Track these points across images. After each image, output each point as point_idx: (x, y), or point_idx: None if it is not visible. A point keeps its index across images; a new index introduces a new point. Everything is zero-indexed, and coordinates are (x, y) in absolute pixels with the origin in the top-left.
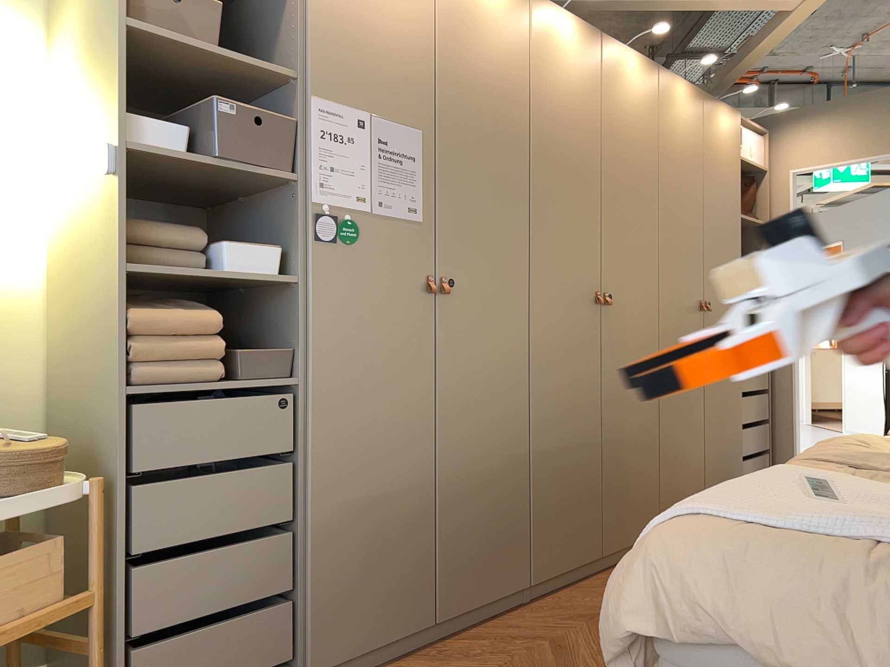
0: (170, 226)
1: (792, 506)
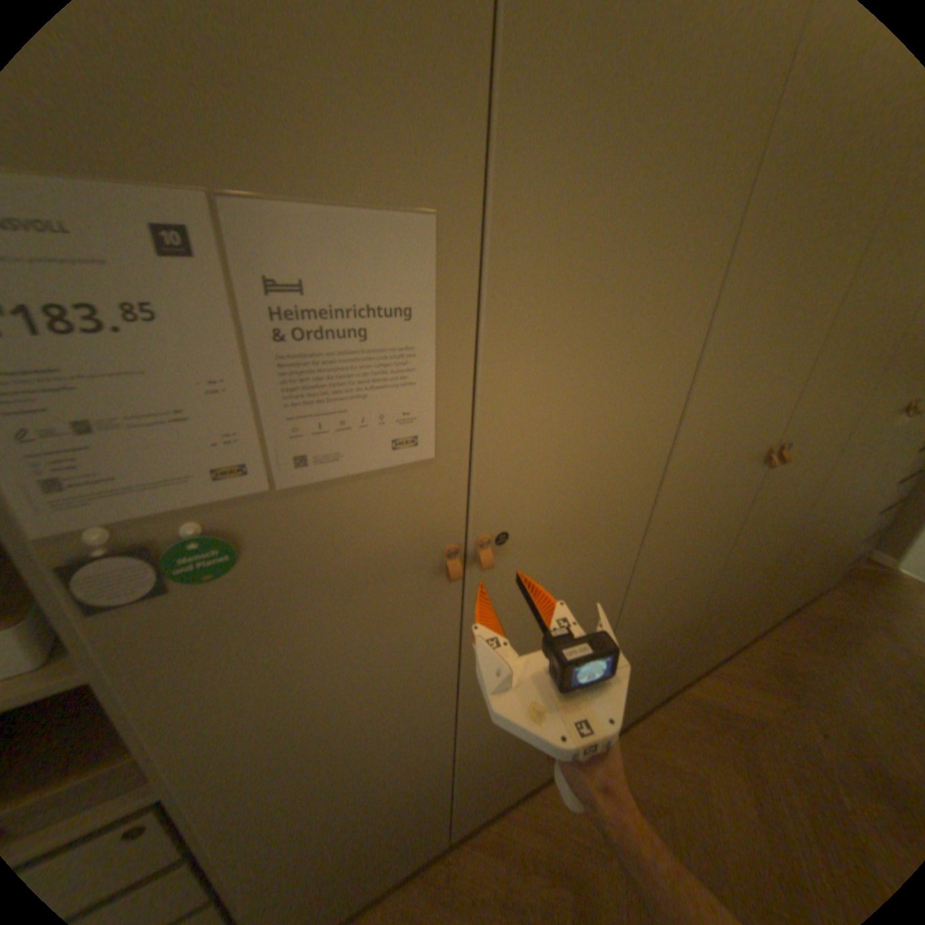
0: None
1: None
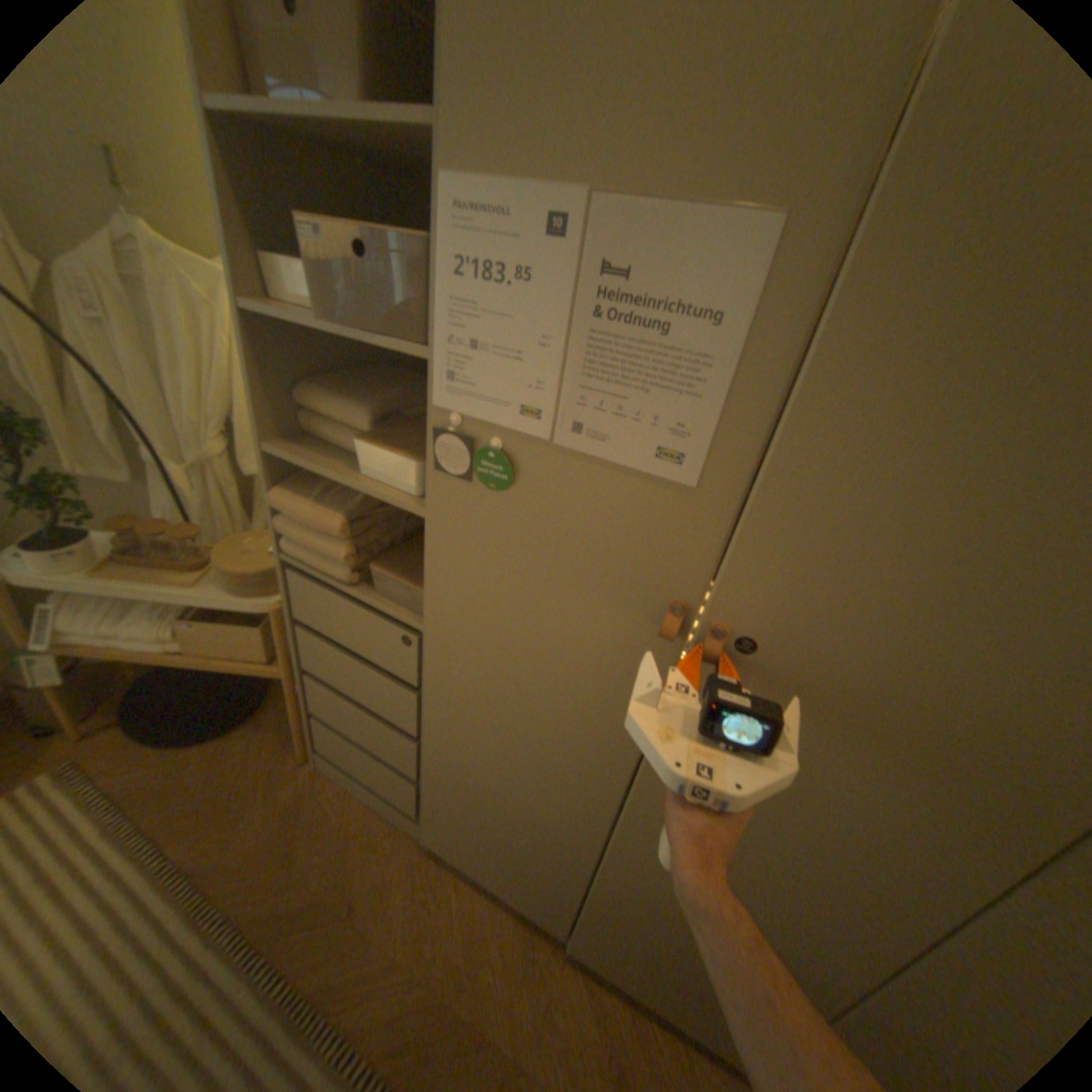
0: (351, 399)
1: None
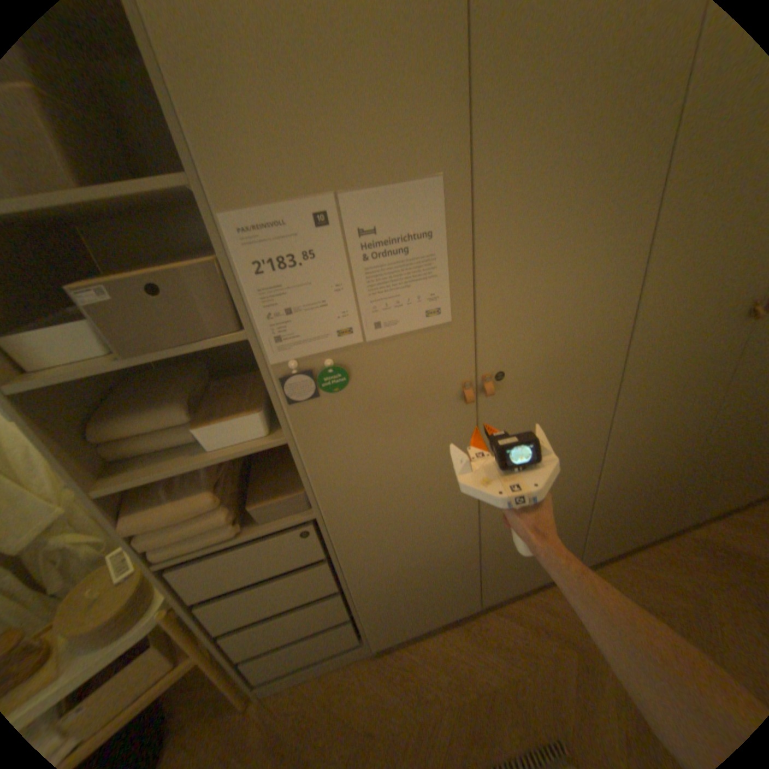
0: (150, 409)
1: None
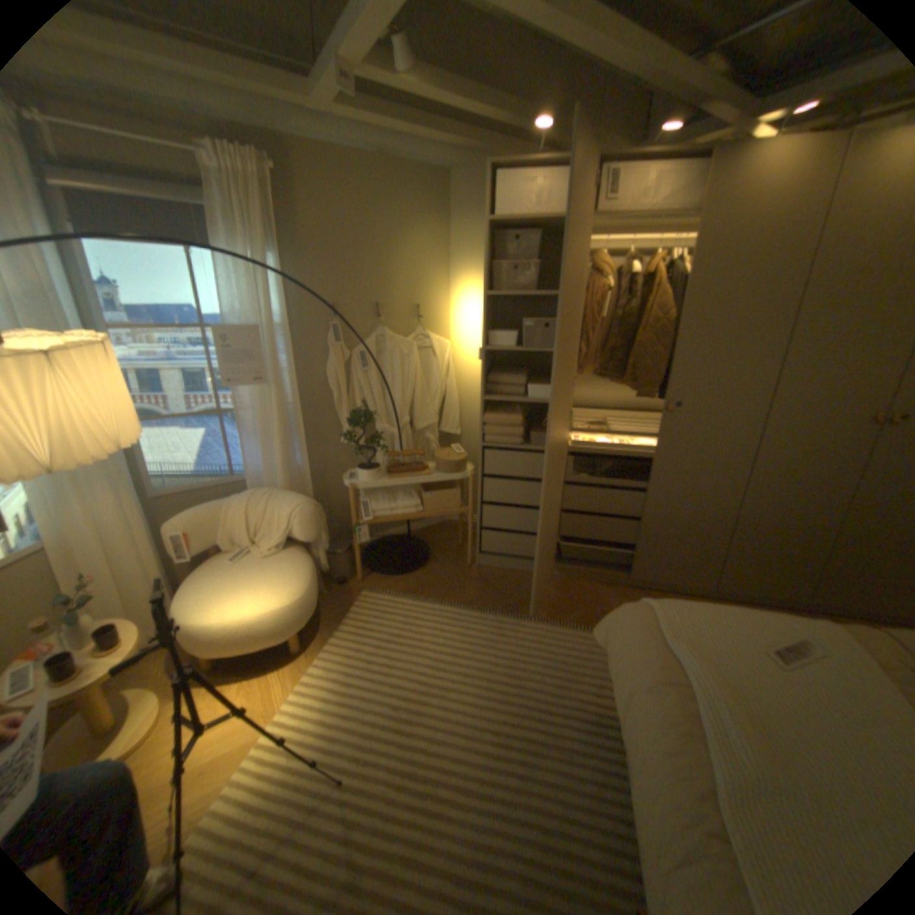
0: (512, 375)
1: (731, 643)
